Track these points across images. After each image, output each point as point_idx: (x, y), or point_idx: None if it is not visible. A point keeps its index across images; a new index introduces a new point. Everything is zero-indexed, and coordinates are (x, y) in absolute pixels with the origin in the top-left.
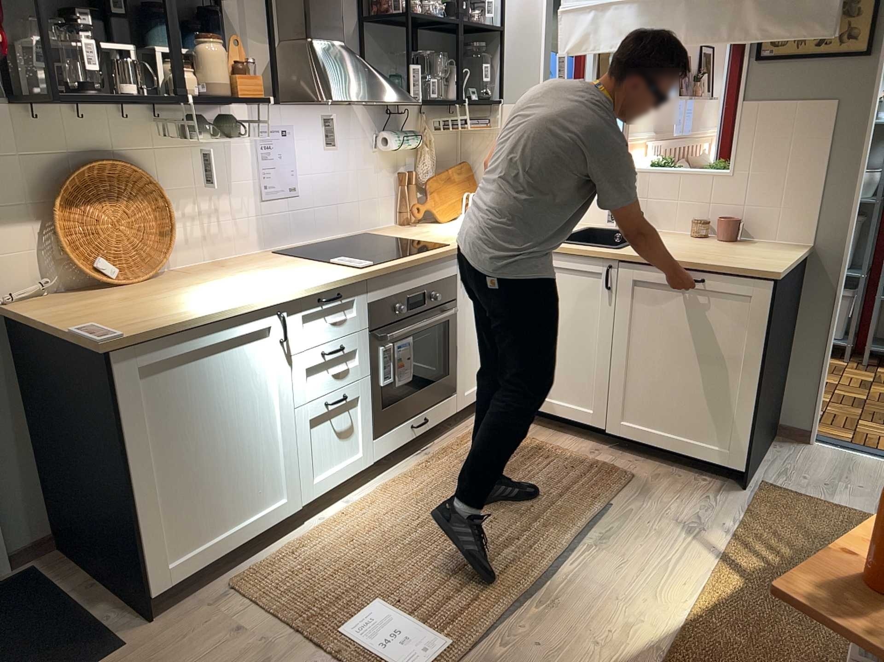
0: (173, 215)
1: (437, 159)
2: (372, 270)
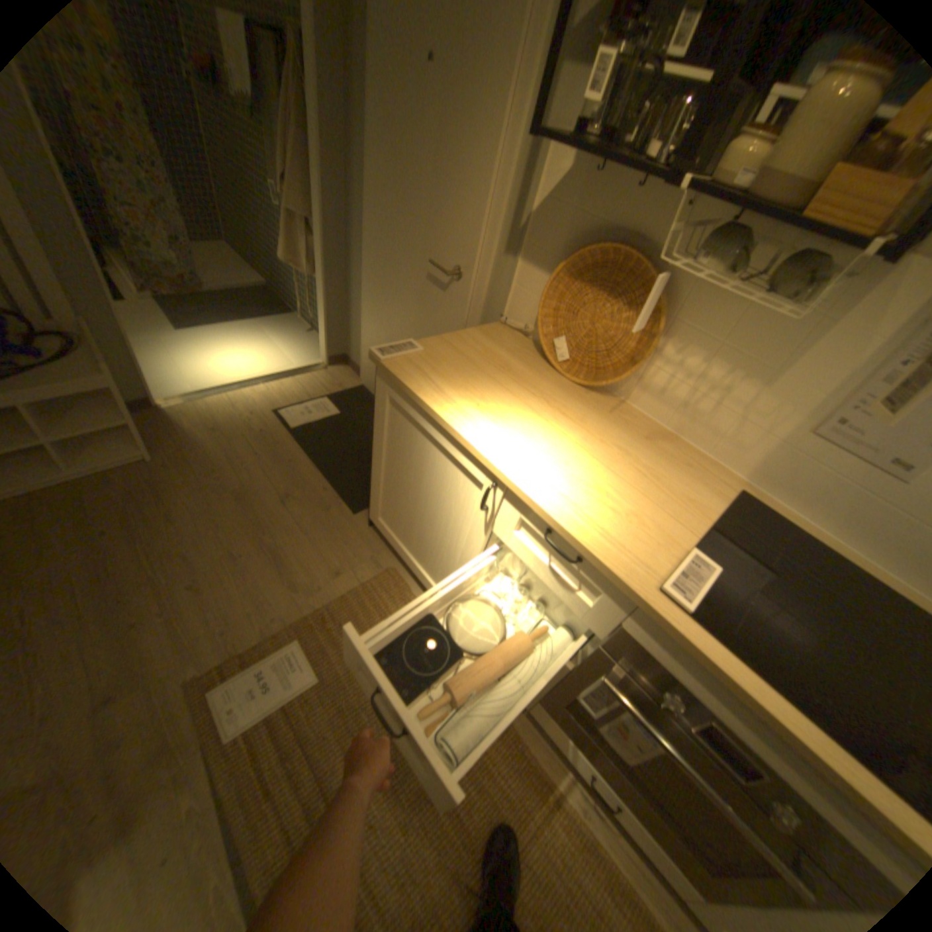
0: (652, 348)
1: None
2: (654, 607)
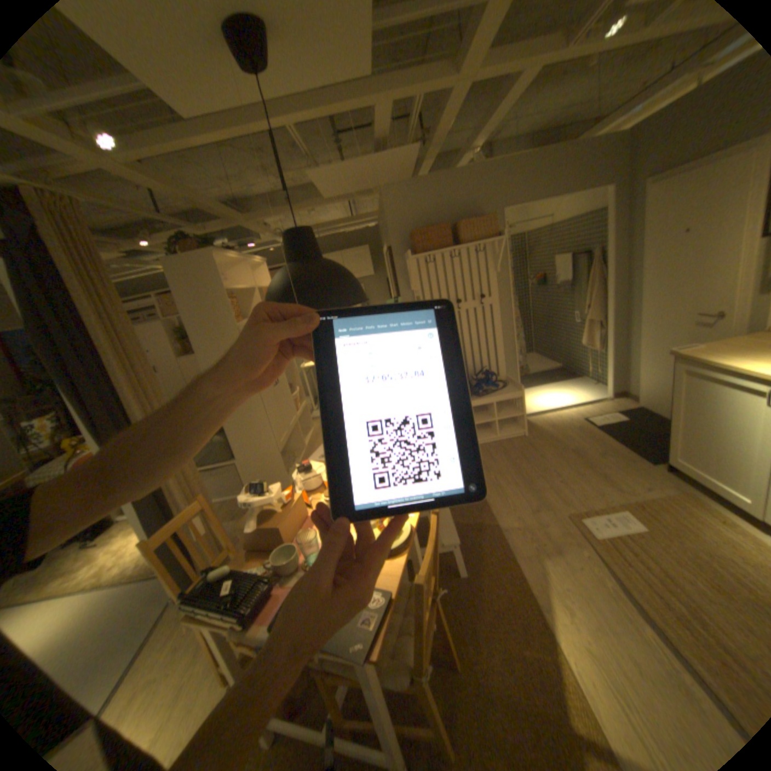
0: None
1: None
2: None
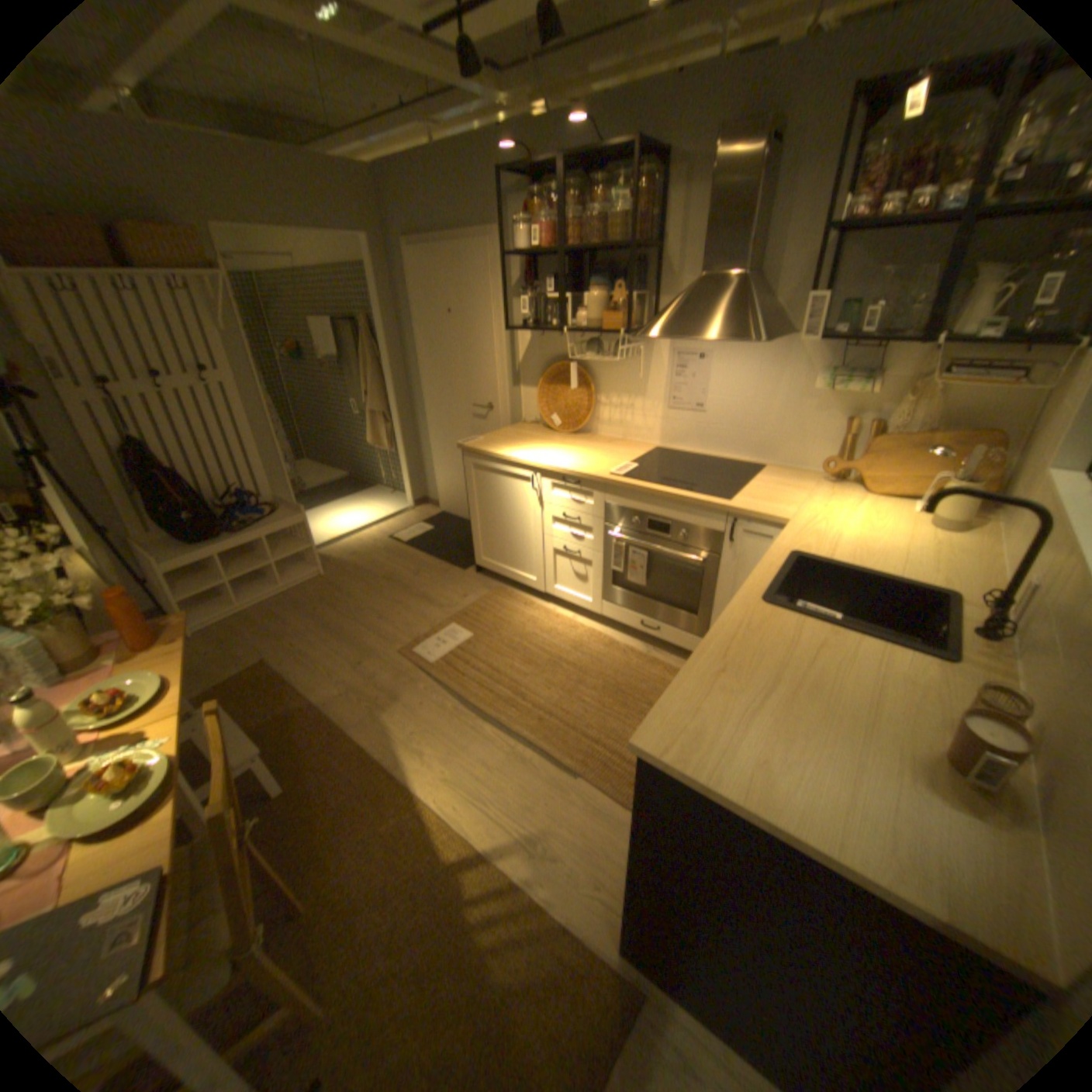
0: (592, 401)
1: (960, 417)
2: (606, 479)
